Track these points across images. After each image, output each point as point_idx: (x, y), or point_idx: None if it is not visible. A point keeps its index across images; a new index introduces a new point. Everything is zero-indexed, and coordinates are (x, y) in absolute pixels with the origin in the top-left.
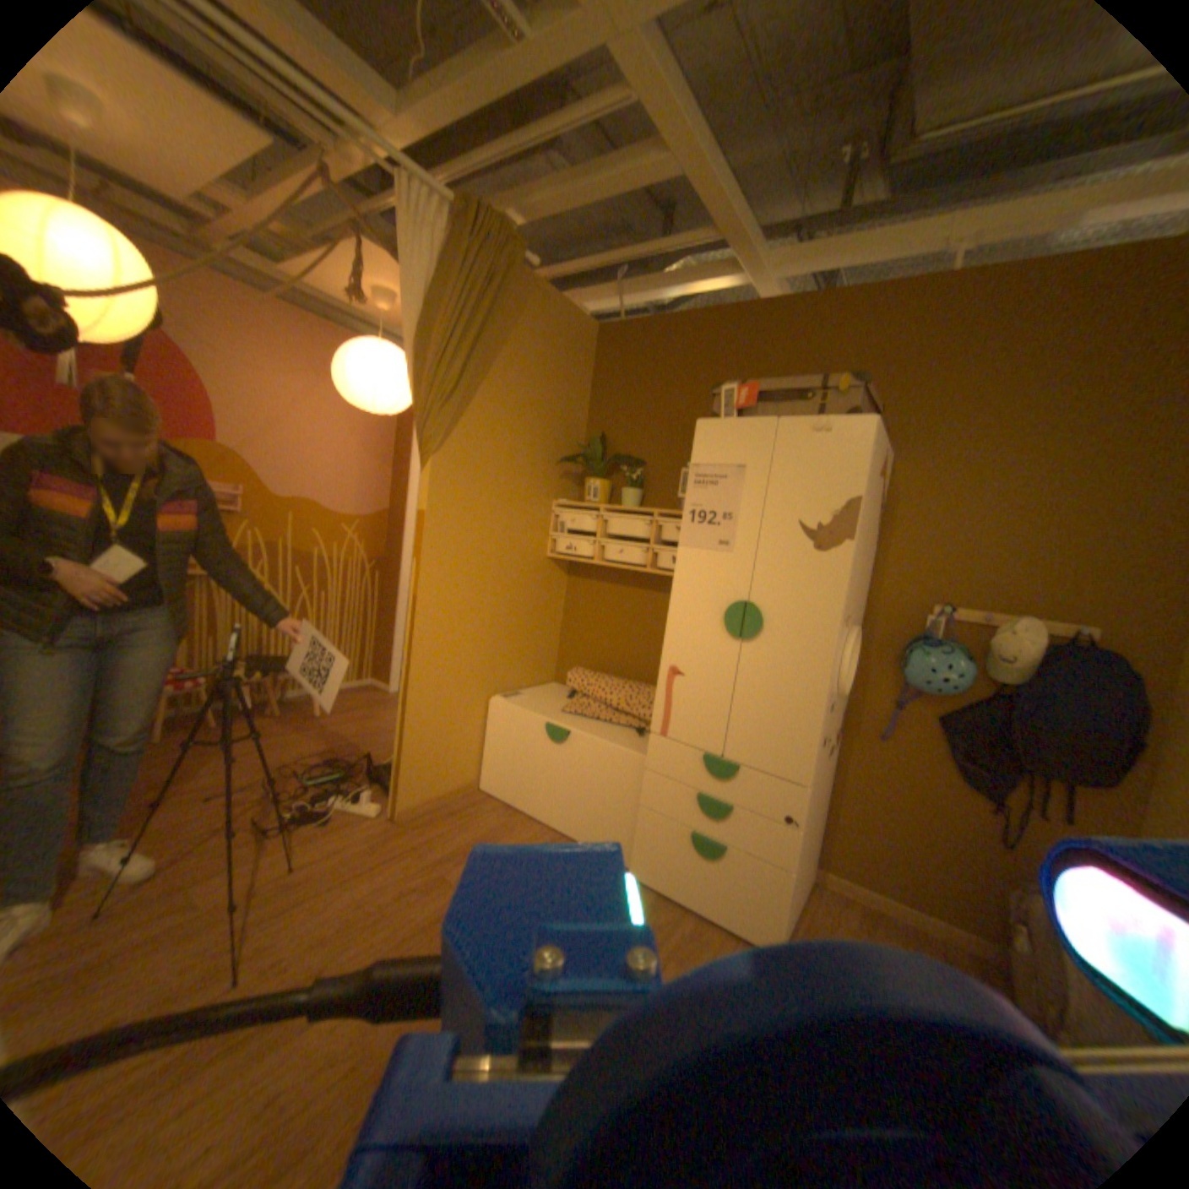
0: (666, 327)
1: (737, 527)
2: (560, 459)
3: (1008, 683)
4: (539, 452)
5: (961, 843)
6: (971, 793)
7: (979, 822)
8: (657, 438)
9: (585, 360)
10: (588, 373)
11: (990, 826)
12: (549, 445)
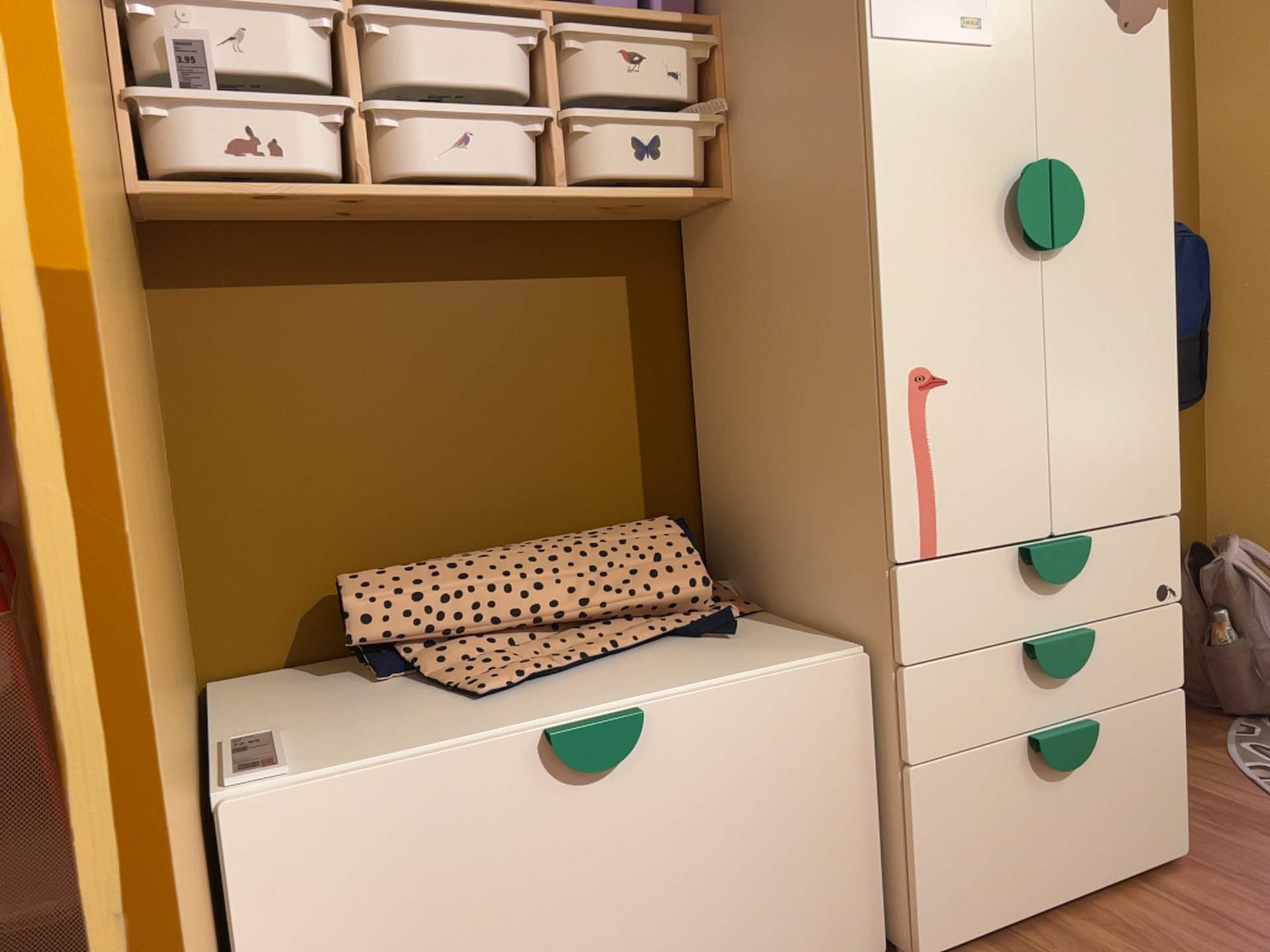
0: None
1: None
2: None
3: None
4: None
5: None
6: None
7: None
8: None
9: None
10: None
11: None
12: None
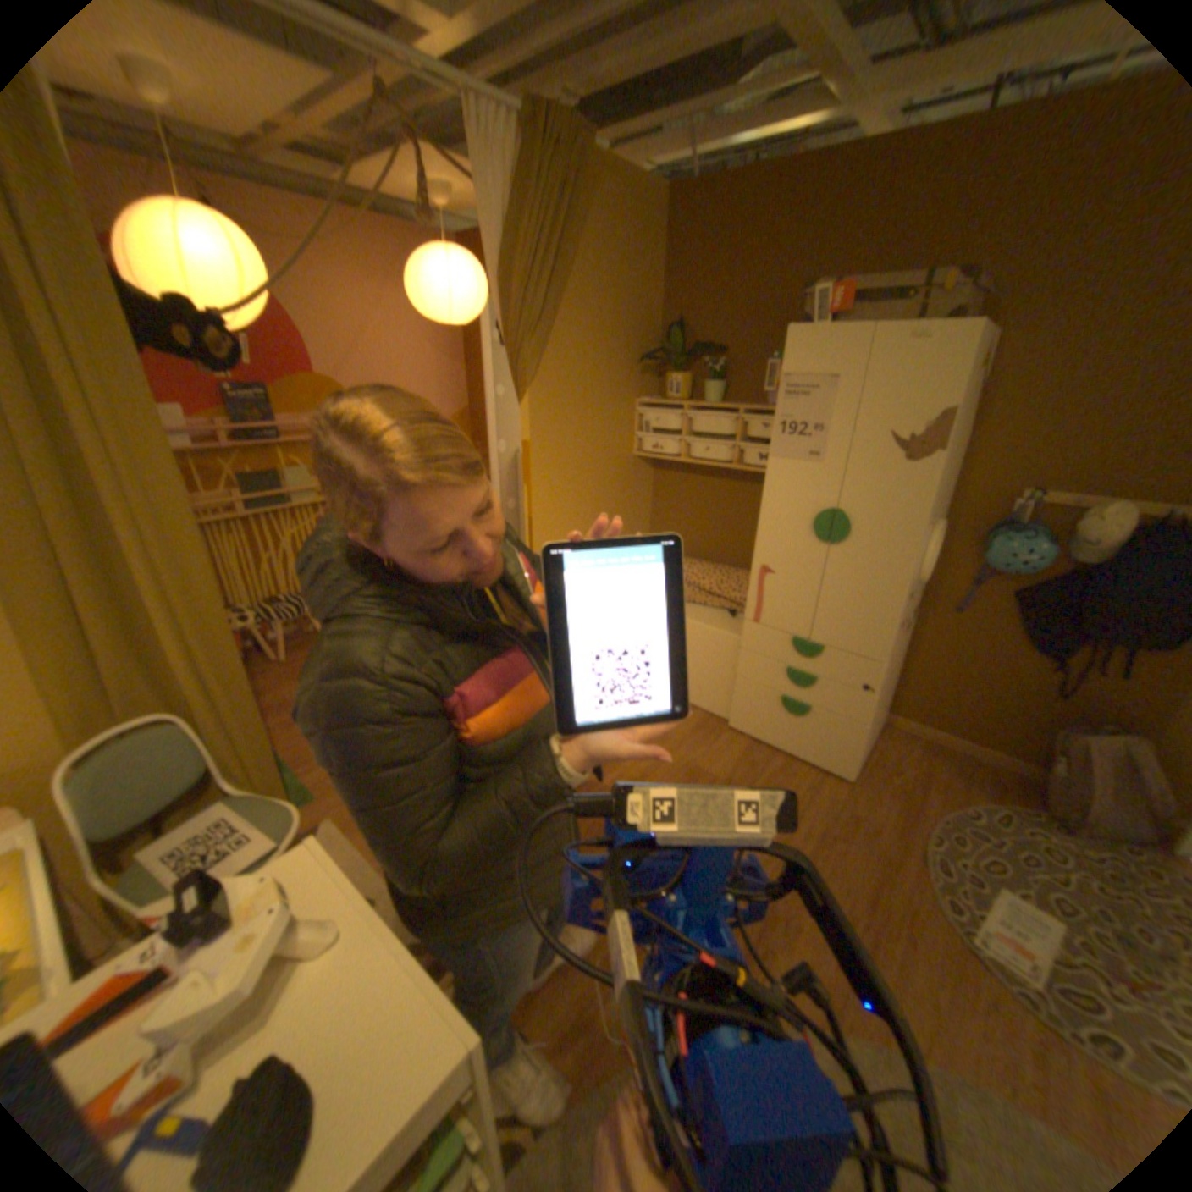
0: (747, 186)
1: (829, 441)
2: (641, 356)
3: (1091, 562)
4: (620, 355)
5: (1023, 695)
6: (1039, 656)
7: (1043, 679)
8: (740, 323)
9: (657, 236)
10: (662, 250)
11: (1053, 682)
12: (629, 345)
